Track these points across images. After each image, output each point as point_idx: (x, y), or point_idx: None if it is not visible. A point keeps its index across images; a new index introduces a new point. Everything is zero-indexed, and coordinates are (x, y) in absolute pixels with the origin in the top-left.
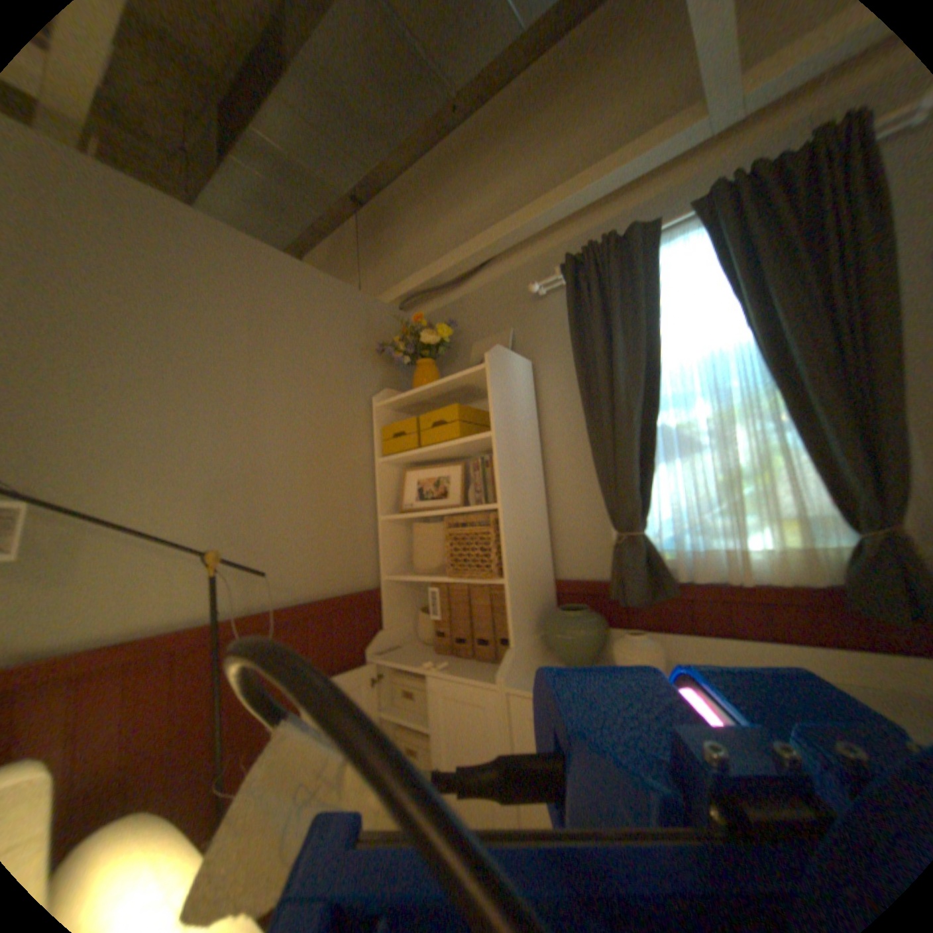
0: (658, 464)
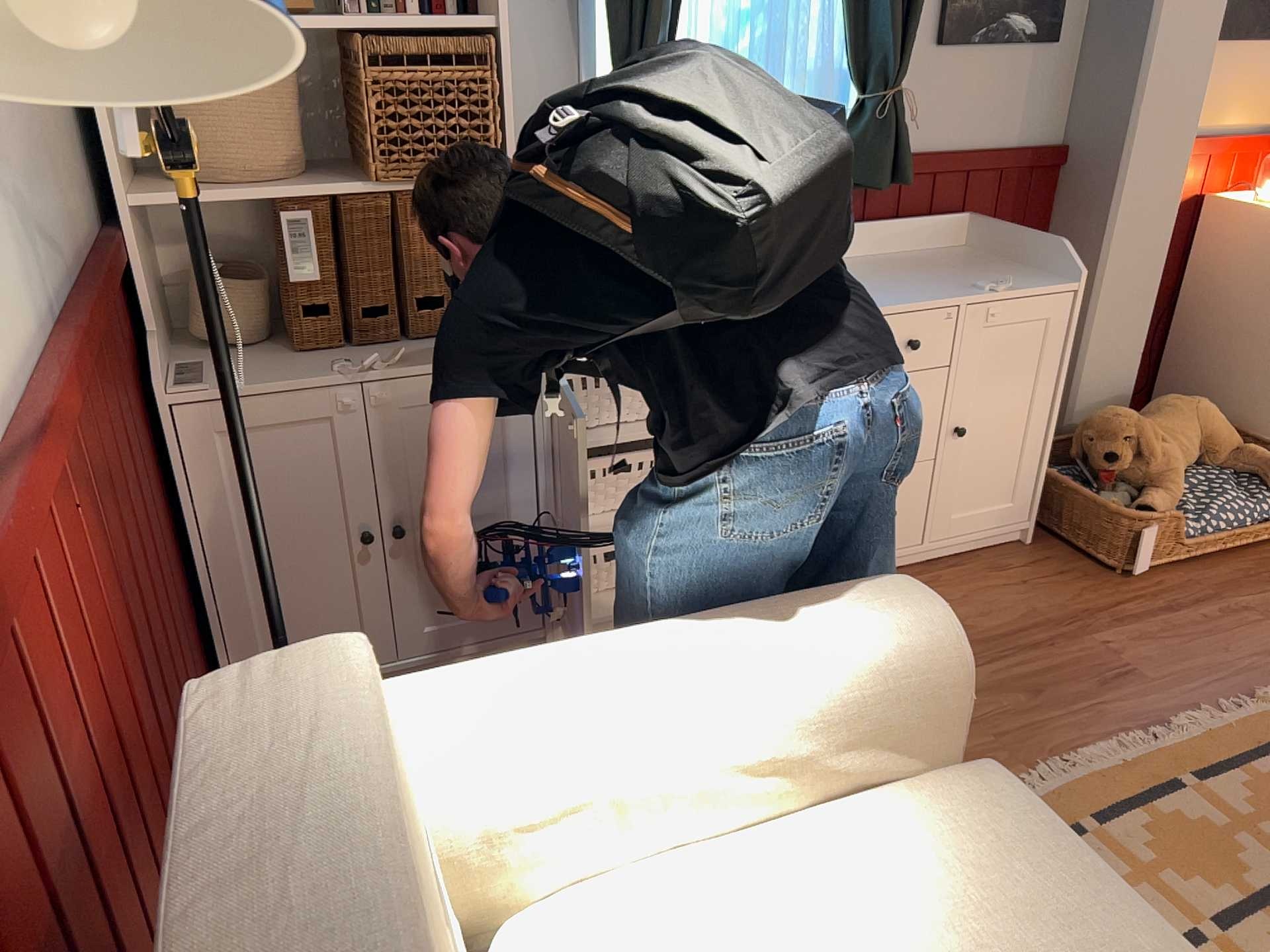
0: None
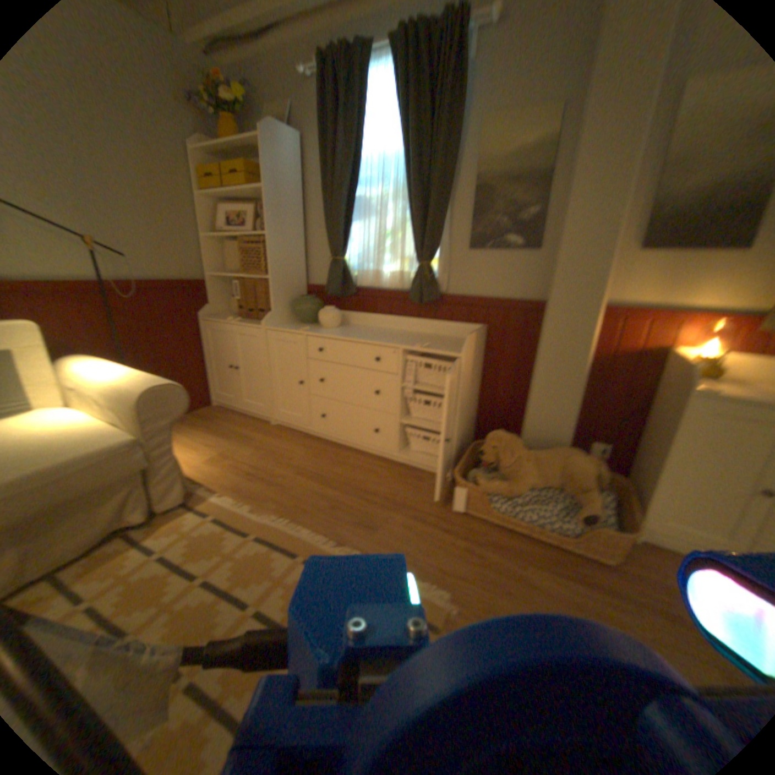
0: (352, 221)
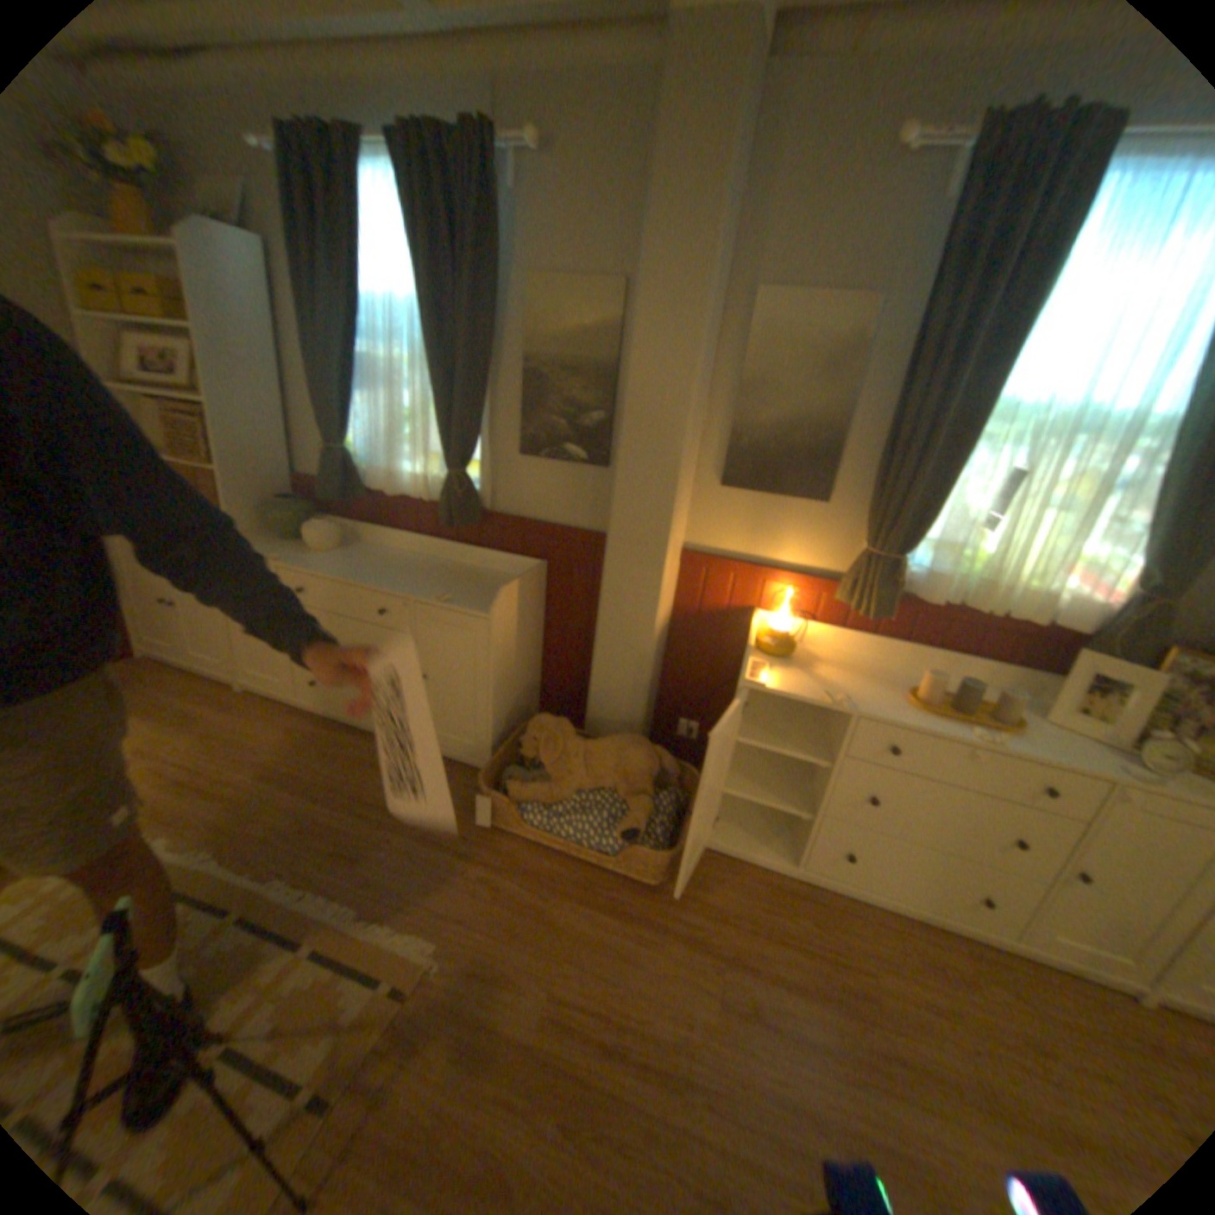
0: (352, 394)
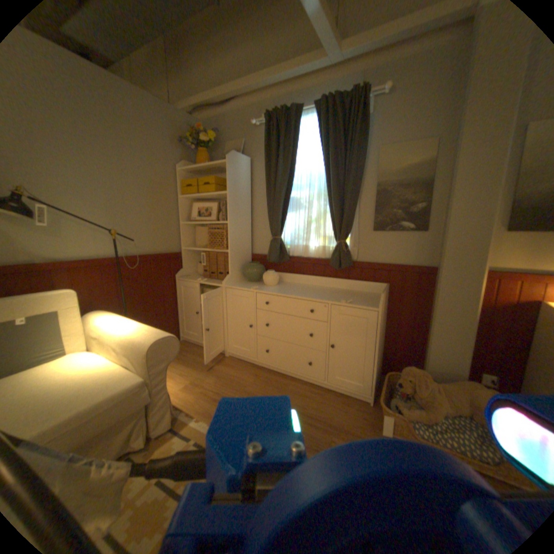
0: (287, 212)
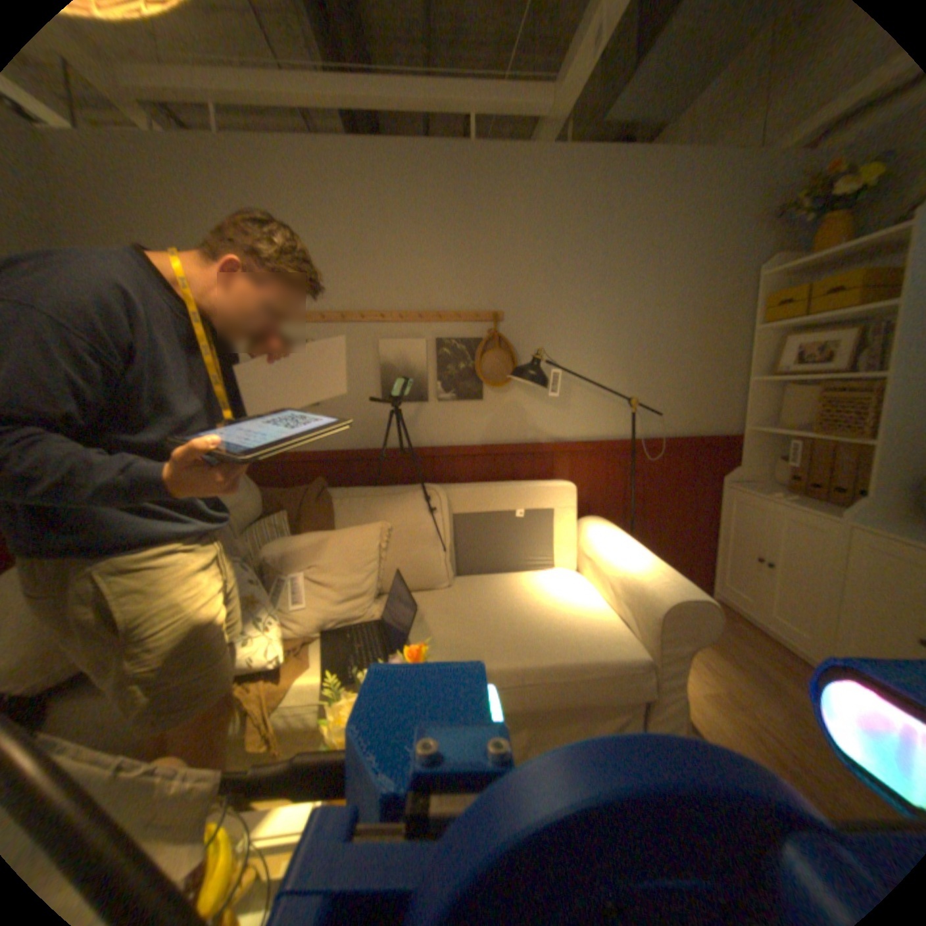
0: None
